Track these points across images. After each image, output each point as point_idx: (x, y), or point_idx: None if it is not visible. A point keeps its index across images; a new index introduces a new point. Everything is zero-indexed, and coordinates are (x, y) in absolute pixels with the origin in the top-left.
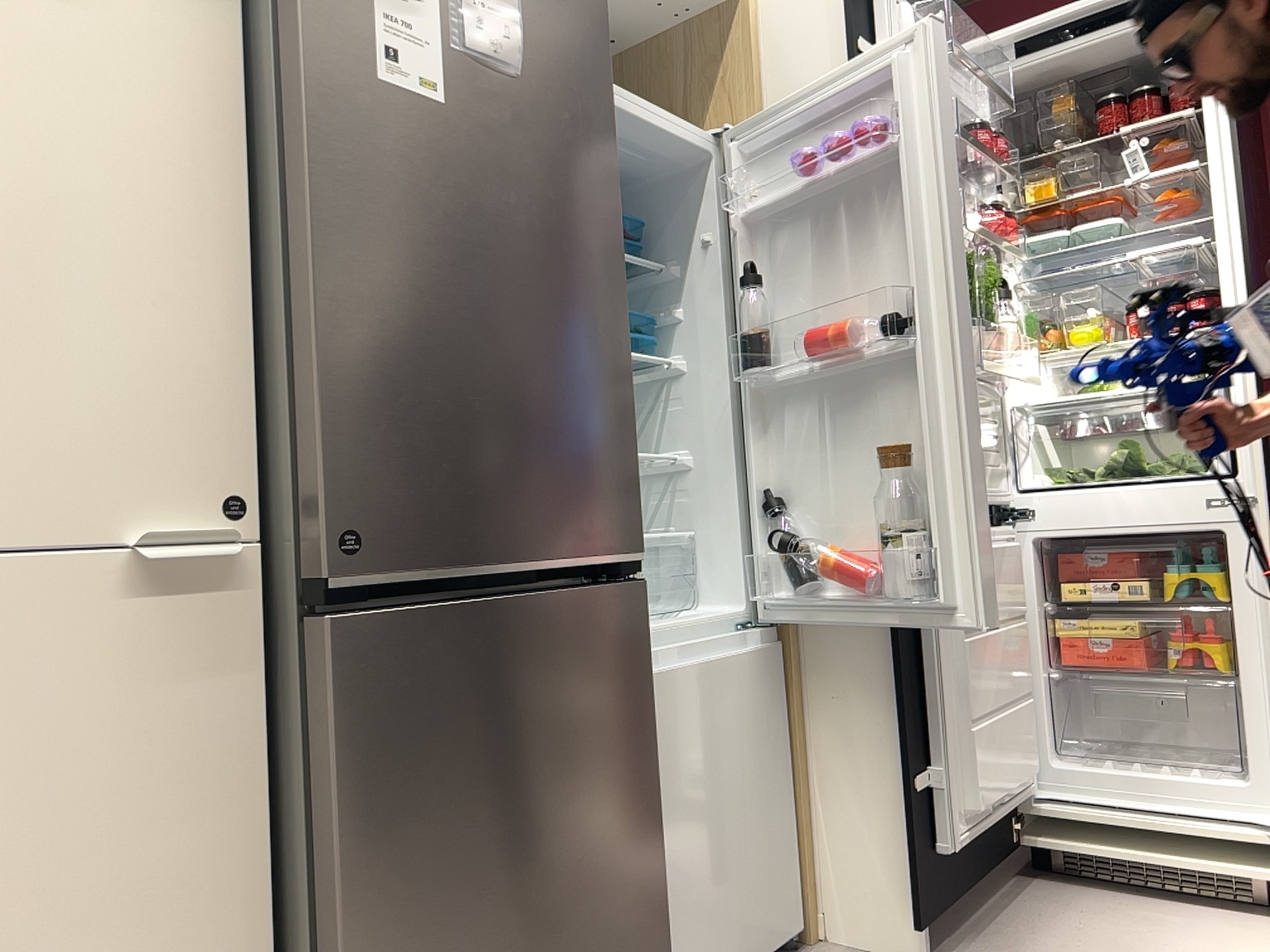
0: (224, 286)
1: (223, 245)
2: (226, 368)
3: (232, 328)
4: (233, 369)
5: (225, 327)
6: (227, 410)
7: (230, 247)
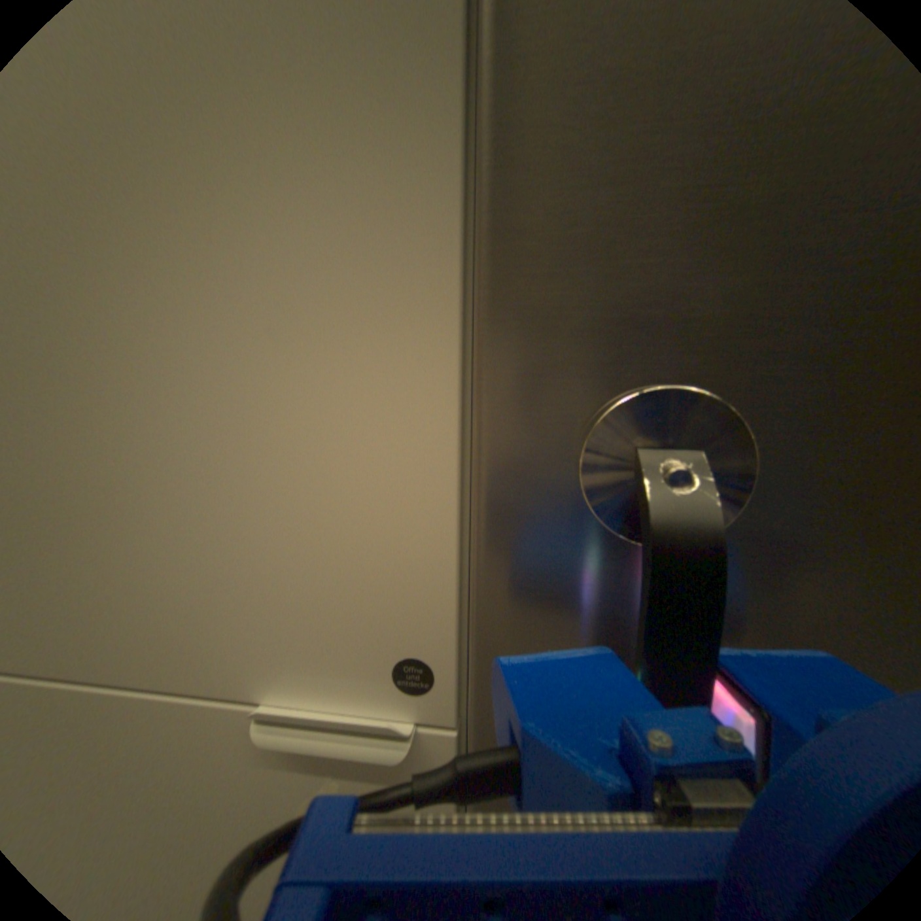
0: (426, 253)
1: (426, 154)
2: (426, 428)
3: (440, 344)
4: (440, 428)
5: (426, 344)
6: (426, 505)
7: (440, 151)
